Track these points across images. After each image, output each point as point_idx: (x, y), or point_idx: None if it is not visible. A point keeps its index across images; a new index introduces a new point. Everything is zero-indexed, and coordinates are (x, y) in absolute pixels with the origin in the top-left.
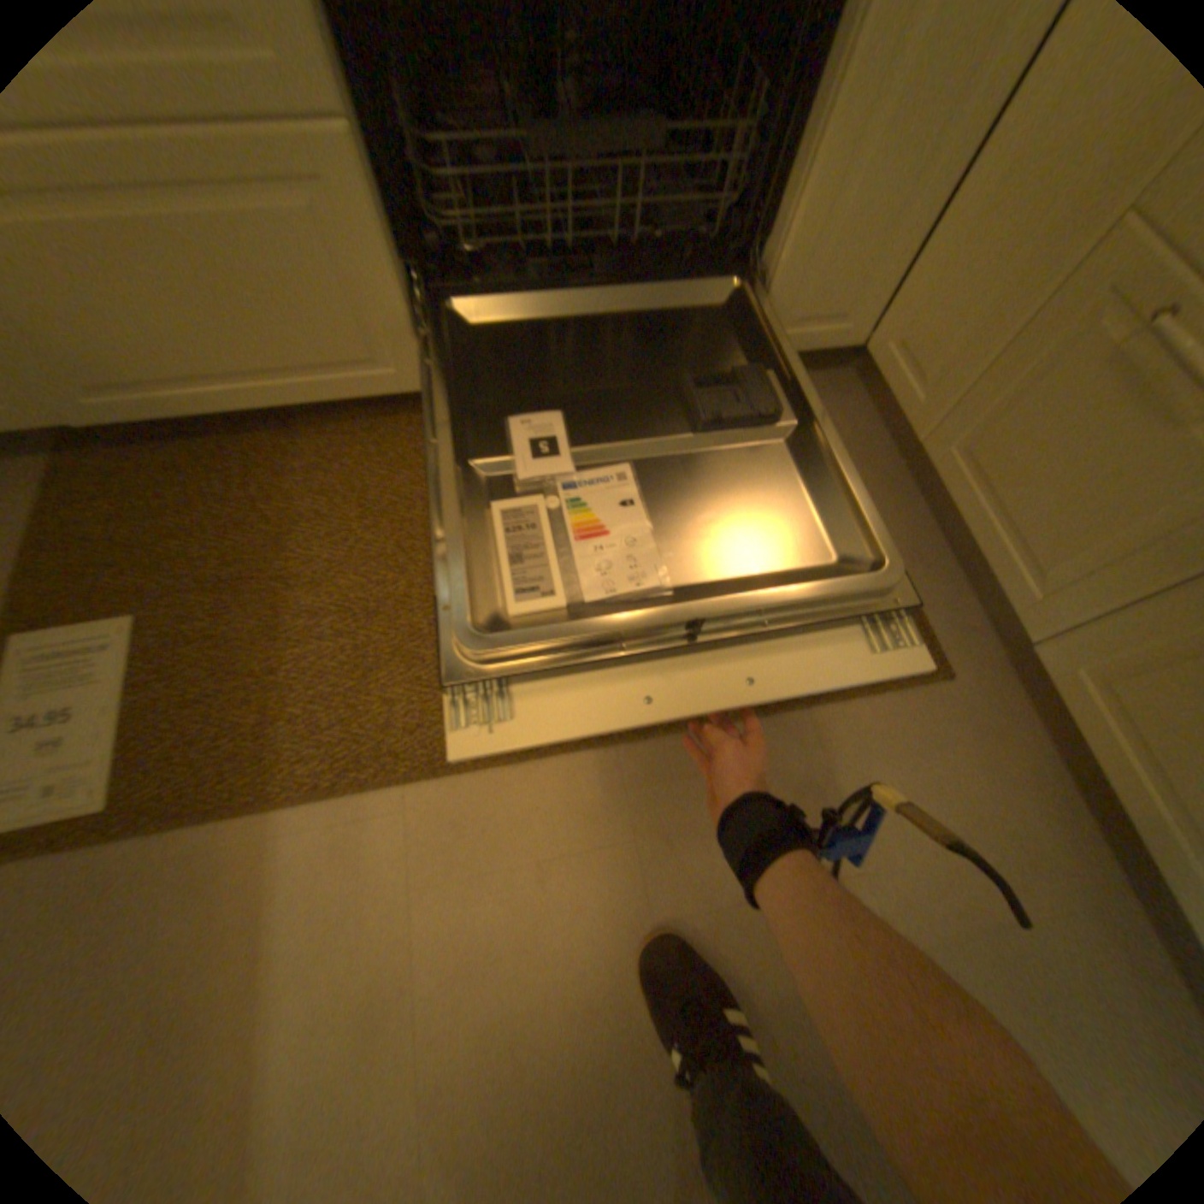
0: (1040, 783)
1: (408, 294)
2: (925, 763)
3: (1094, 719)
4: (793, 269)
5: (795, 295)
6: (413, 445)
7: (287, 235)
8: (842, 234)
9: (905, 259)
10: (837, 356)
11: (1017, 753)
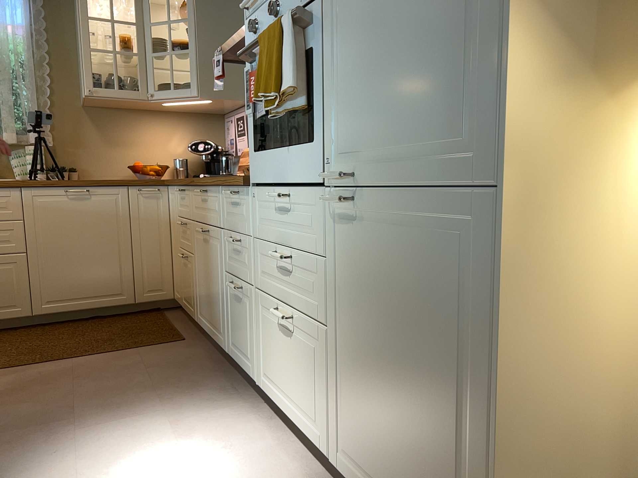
0: (204, 348)
1: (31, 287)
2: (170, 350)
3: (201, 322)
4: (138, 277)
5: (143, 284)
6: (21, 333)
7: (4, 274)
8: (148, 269)
9: (170, 274)
10: (176, 308)
11: (199, 346)
